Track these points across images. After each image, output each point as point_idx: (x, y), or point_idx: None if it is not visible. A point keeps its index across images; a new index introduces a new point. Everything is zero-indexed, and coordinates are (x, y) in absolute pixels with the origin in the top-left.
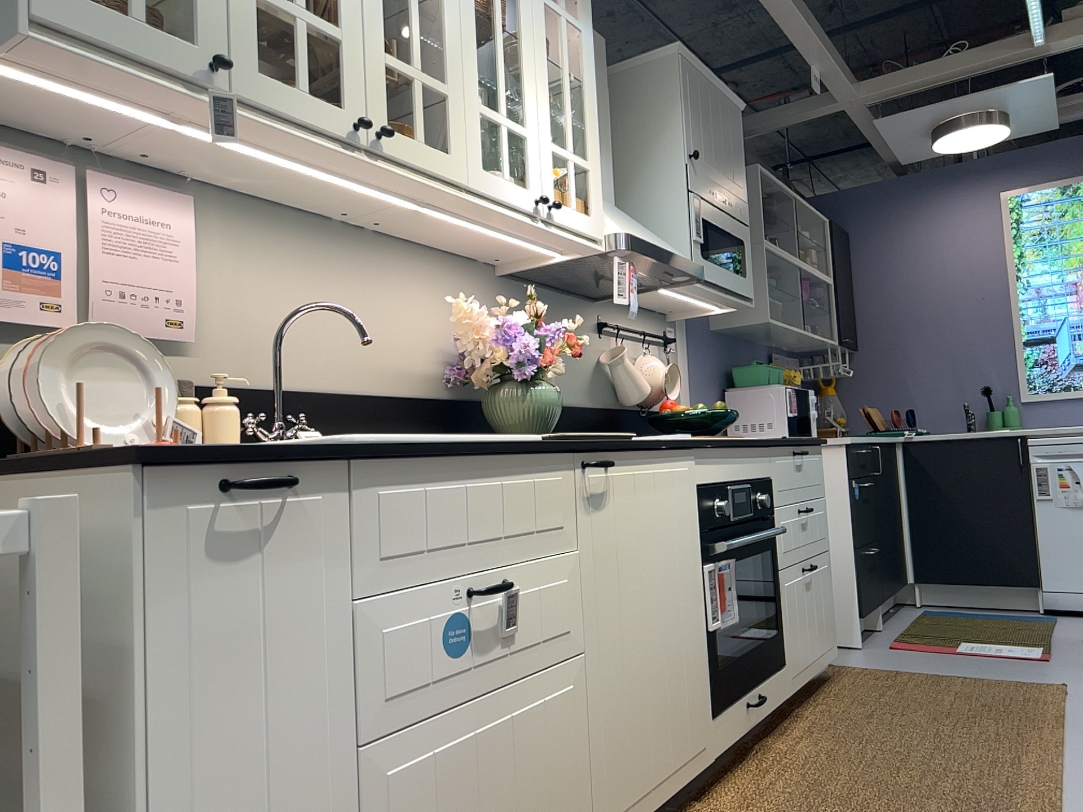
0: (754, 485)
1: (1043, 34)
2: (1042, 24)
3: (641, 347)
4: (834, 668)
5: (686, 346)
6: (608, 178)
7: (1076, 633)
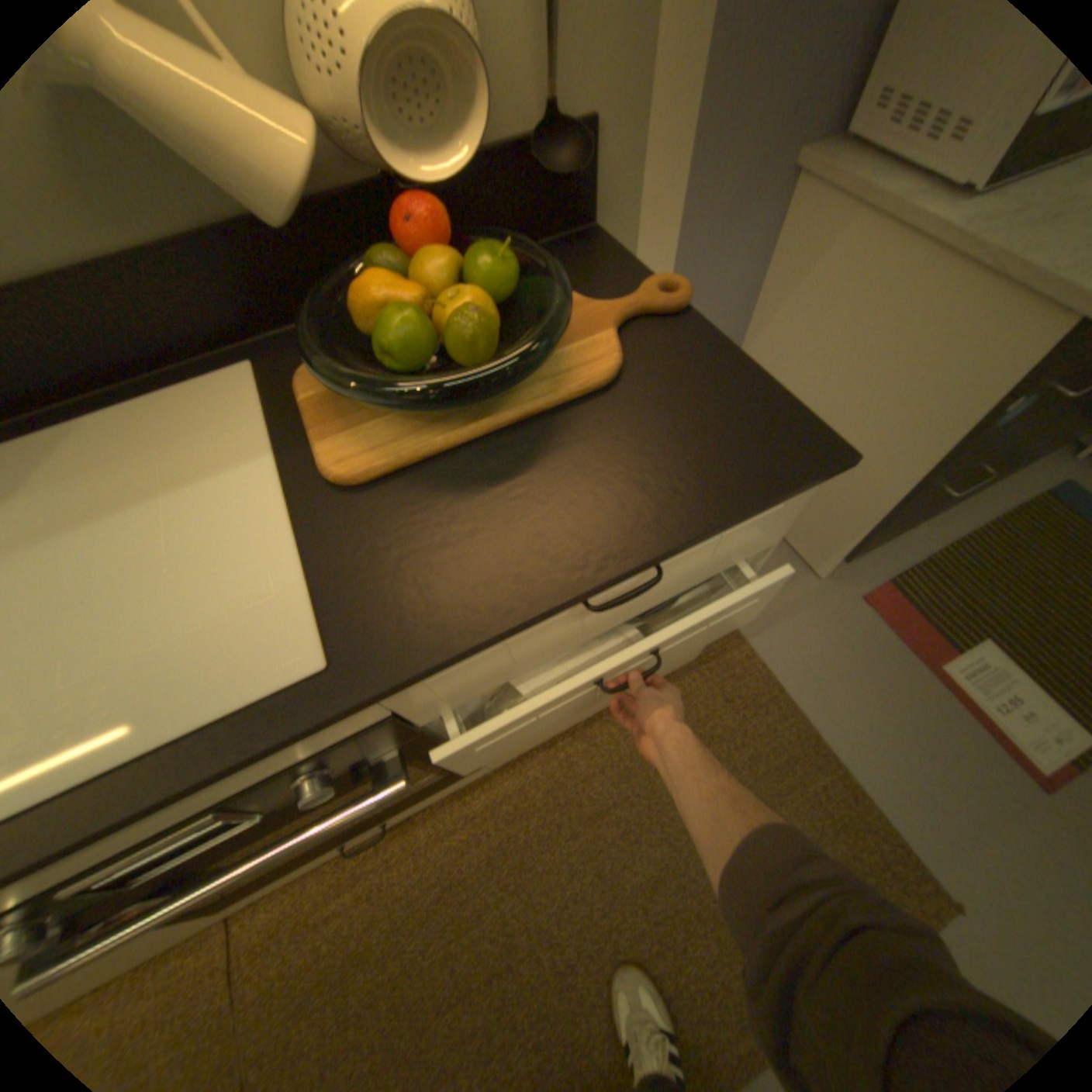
0: (254, 787)
1: None
2: None
3: None
4: None
5: None
6: None
7: None
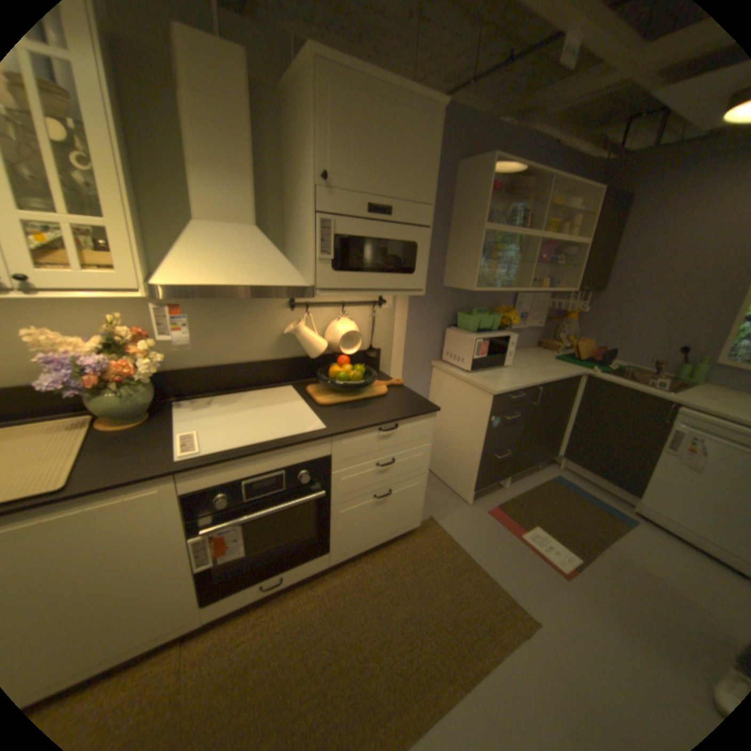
0: (294, 468)
1: None
2: None
3: (342, 312)
4: (426, 524)
5: (404, 302)
6: (240, 202)
7: (630, 555)
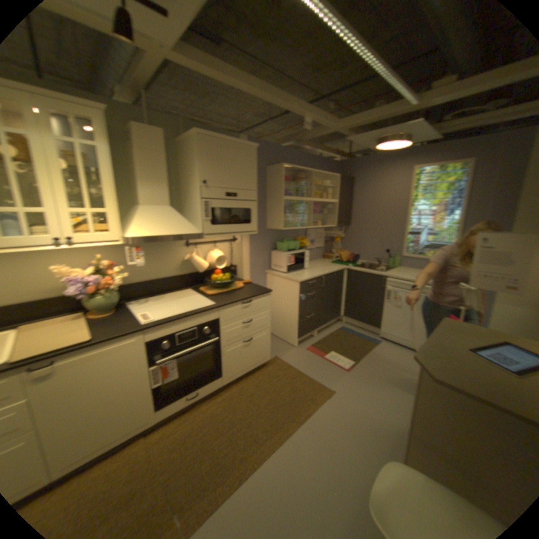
0: (200, 326)
1: (415, 99)
2: (411, 94)
3: (213, 246)
4: (272, 360)
5: (246, 239)
6: (160, 195)
7: (376, 356)
